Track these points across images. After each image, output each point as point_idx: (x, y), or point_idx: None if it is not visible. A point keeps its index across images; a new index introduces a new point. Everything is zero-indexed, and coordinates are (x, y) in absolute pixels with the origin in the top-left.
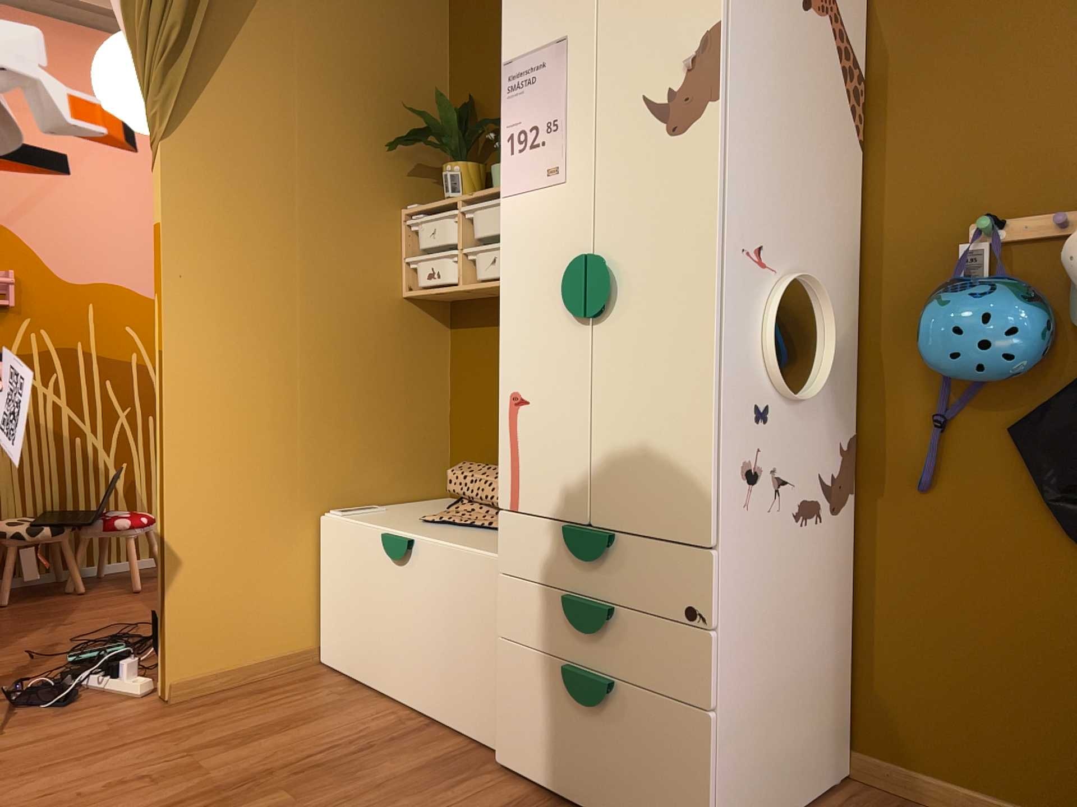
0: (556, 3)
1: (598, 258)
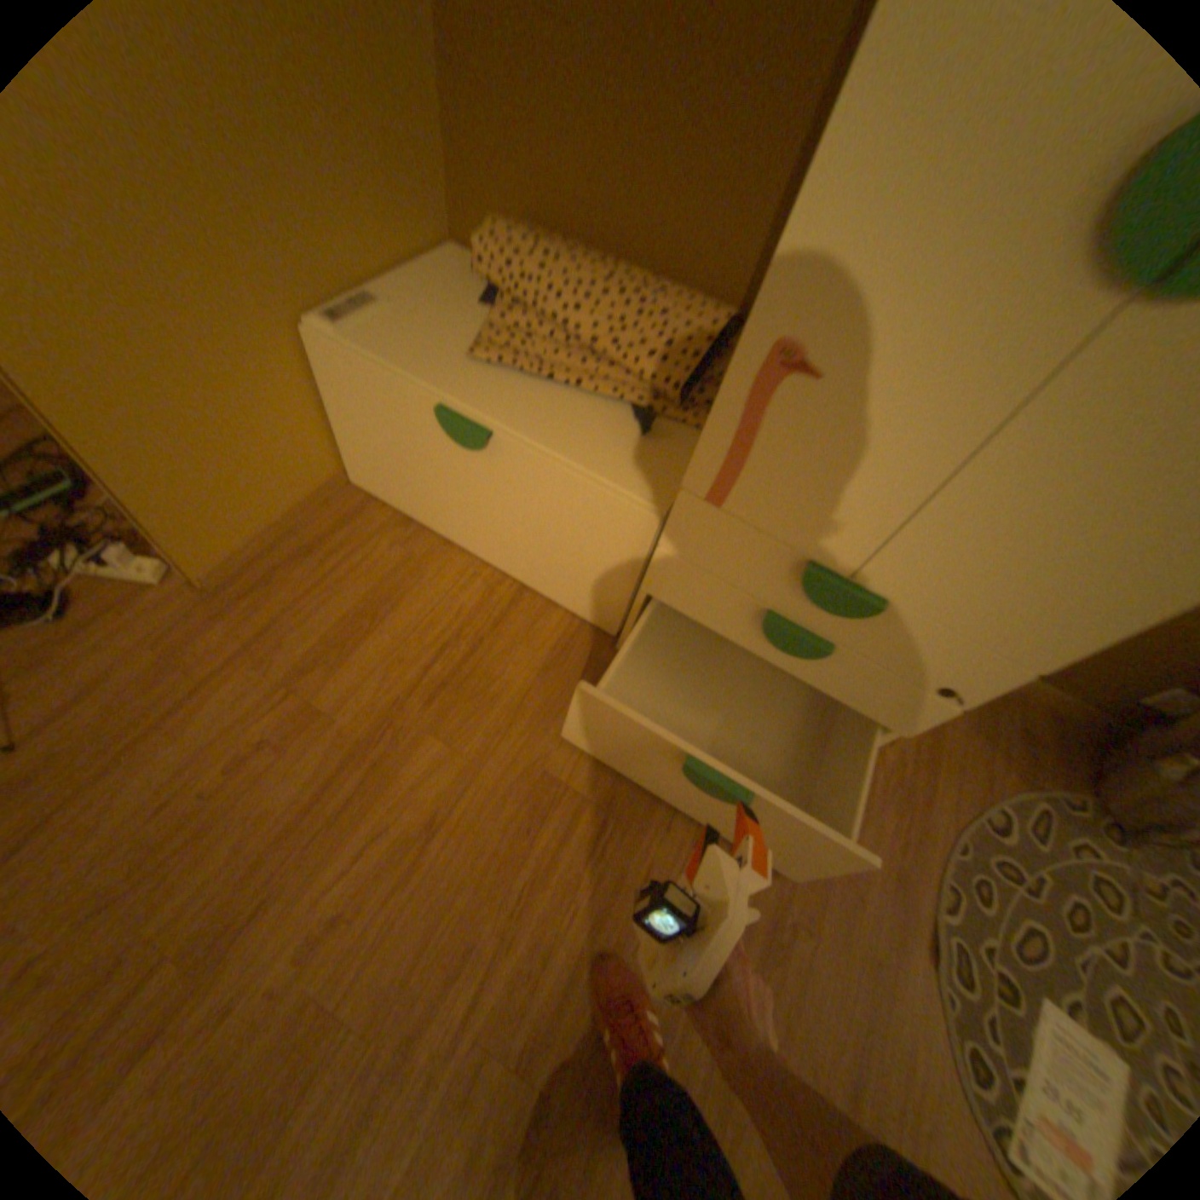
0: None
1: None
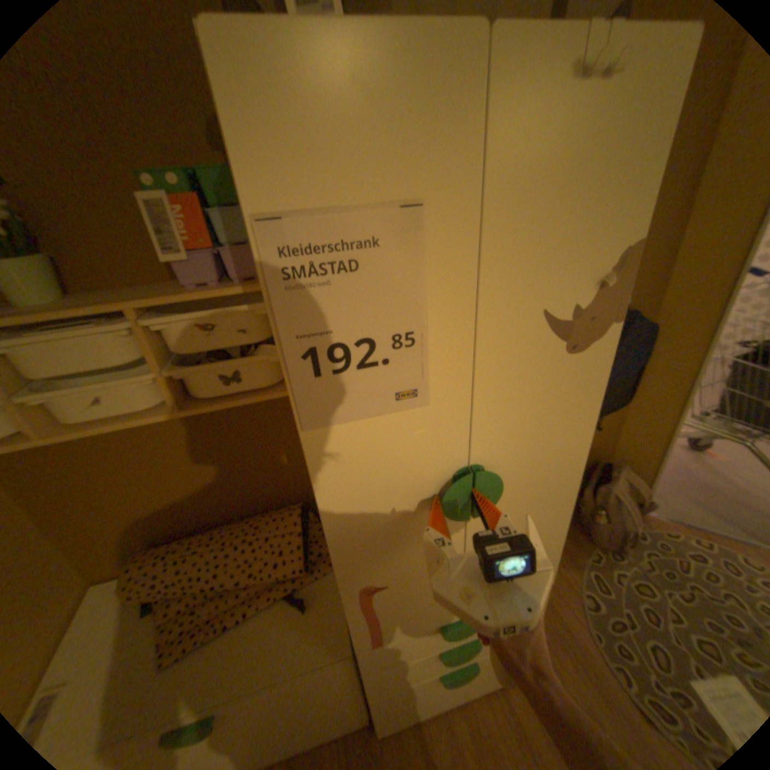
0: (394, 115)
1: (489, 475)
